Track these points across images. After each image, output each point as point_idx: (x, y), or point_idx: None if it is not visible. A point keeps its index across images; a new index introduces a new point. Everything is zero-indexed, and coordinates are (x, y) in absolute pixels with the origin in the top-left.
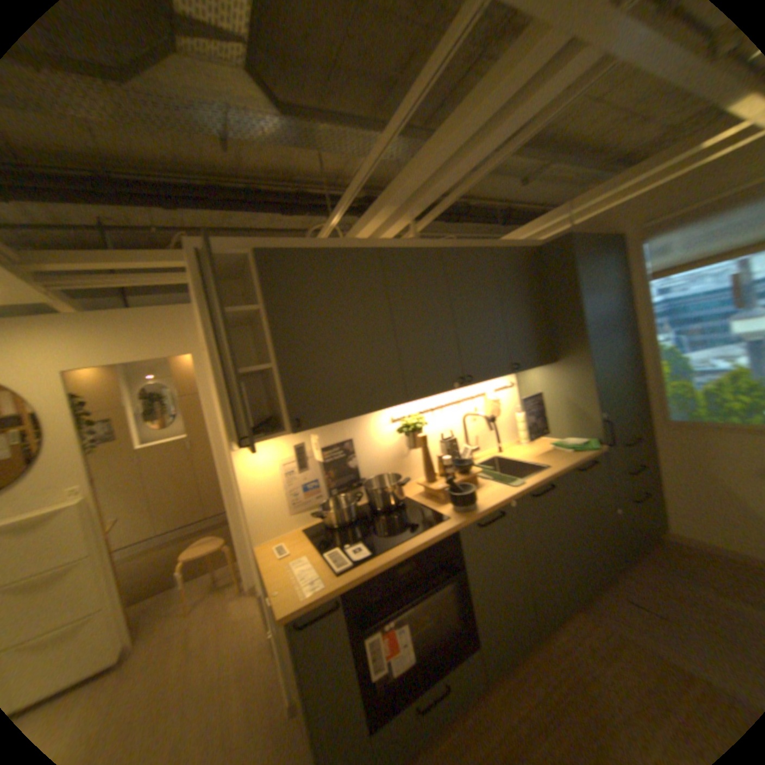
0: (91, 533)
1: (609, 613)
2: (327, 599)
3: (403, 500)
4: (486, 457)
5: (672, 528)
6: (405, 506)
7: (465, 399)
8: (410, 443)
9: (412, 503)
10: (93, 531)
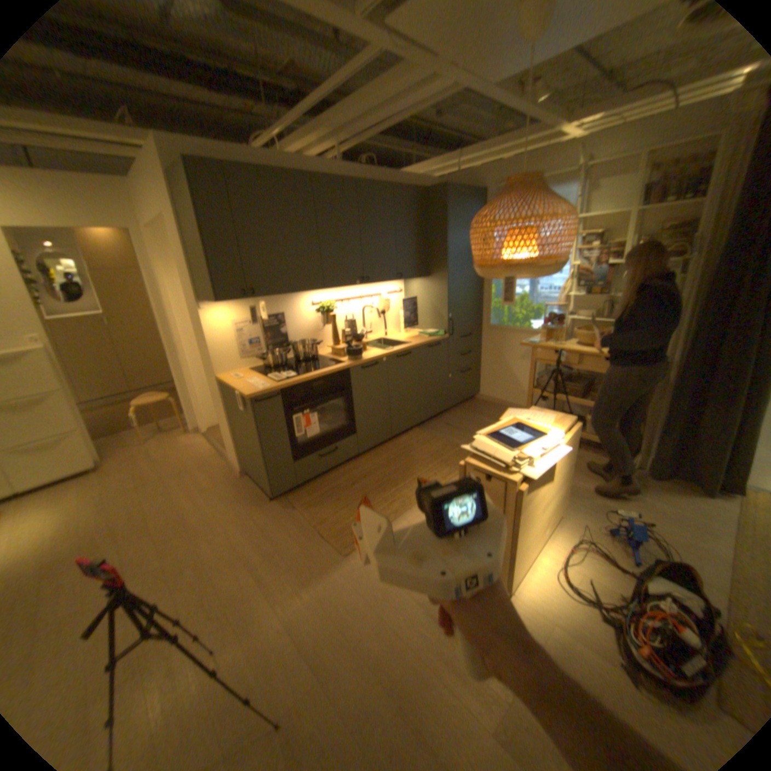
0: (54, 376)
1: (431, 429)
2: (271, 391)
3: (316, 358)
4: (374, 339)
5: (479, 391)
6: (317, 360)
7: (364, 297)
8: (322, 322)
9: (321, 359)
10: (54, 375)
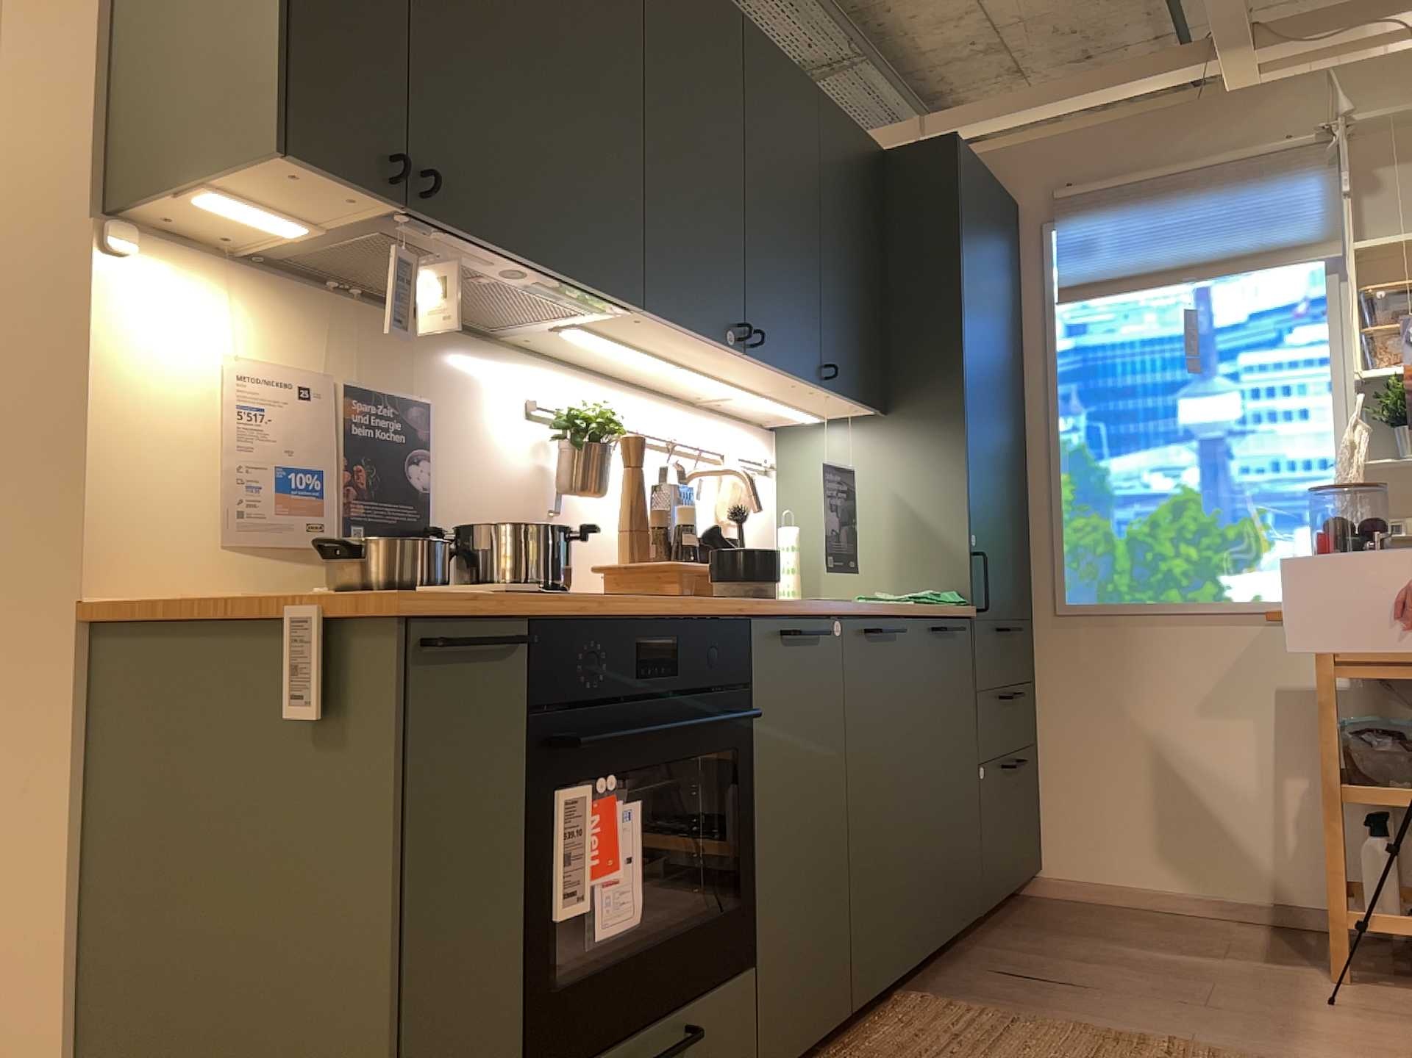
0: None
1: (965, 989)
2: (501, 608)
3: None
4: None
5: (1047, 862)
6: None
7: (681, 447)
8: (570, 477)
9: None
10: None
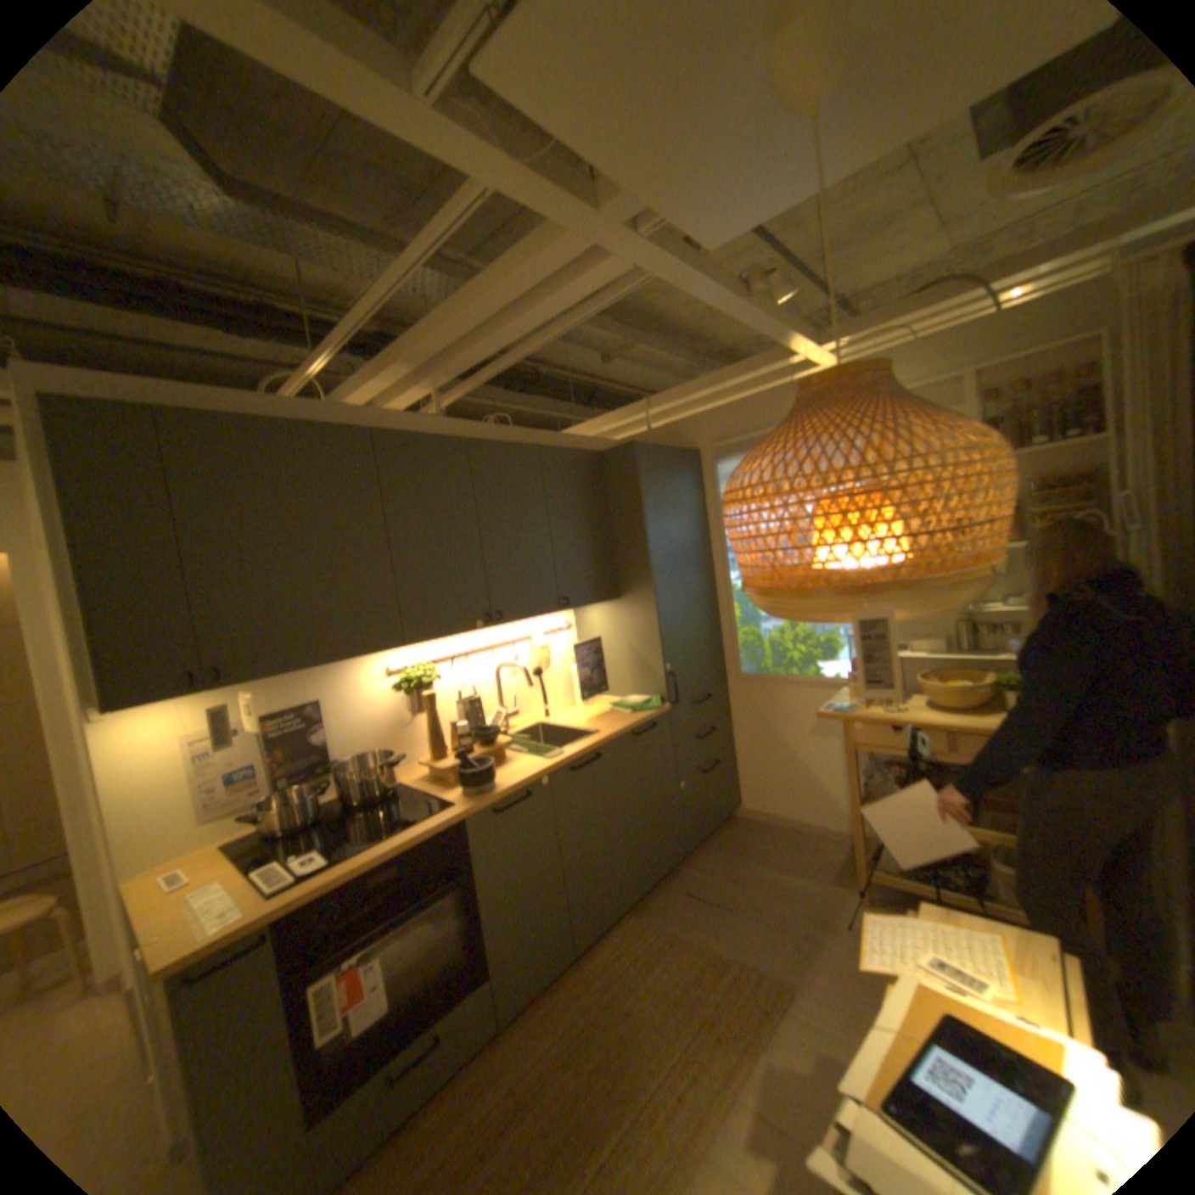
0: None
1: (662, 913)
2: (243, 934)
3: (395, 789)
4: (526, 724)
5: (743, 802)
6: (396, 797)
7: (501, 645)
8: (412, 707)
9: (407, 793)
10: None
